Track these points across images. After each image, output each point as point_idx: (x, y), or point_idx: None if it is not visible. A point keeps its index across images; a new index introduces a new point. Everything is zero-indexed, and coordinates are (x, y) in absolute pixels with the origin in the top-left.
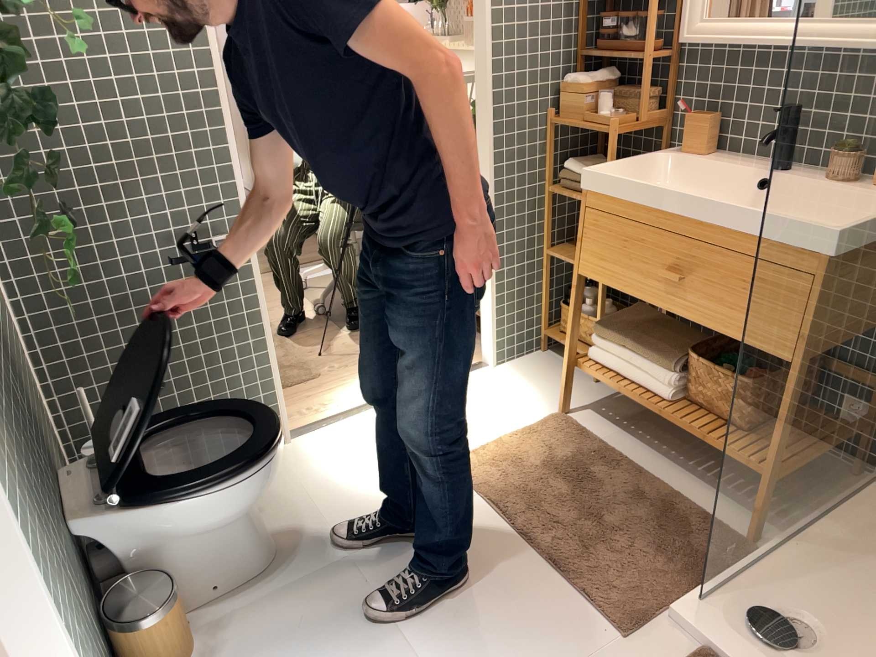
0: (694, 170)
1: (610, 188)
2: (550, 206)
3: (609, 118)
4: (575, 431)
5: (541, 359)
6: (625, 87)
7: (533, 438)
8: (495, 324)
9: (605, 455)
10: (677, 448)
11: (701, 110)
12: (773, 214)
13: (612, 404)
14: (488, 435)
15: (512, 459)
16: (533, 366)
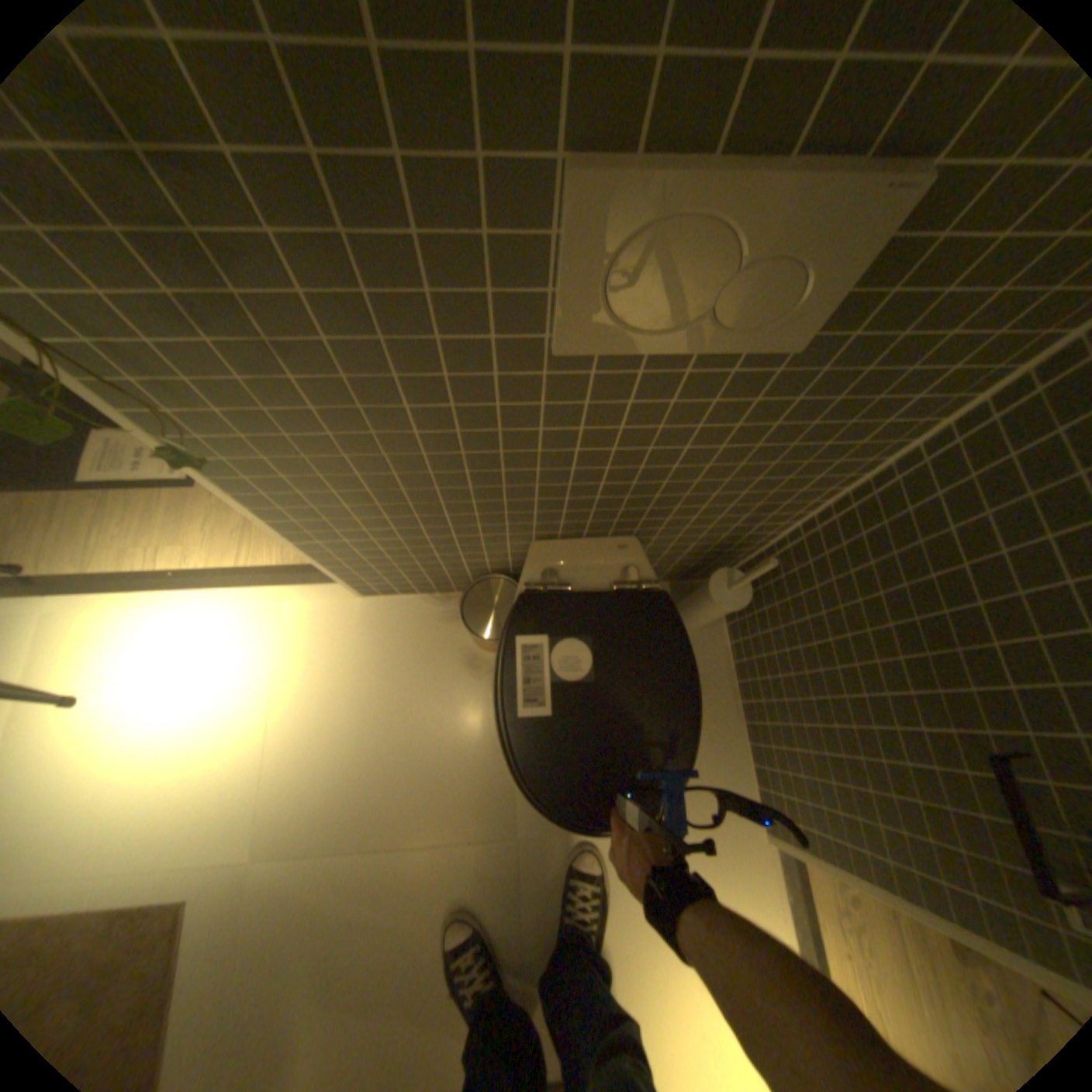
0: None
1: None
2: None
3: None
4: None
5: None
6: None
7: None
8: None
9: None
10: None
11: None
12: None
13: None
14: None
15: None
16: None
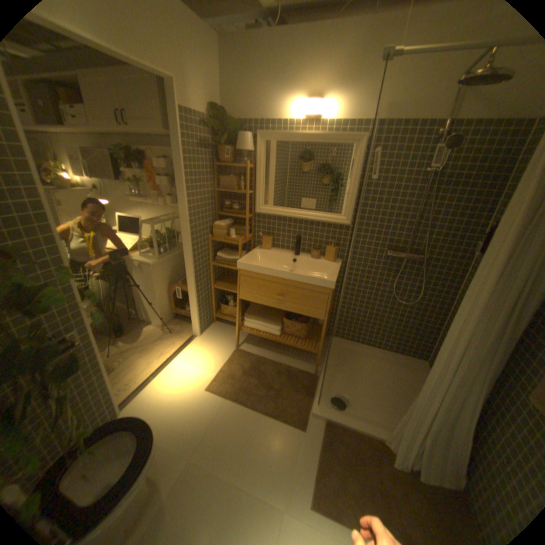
0: (268, 254)
1: (247, 266)
2: (213, 269)
3: (239, 239)
4: (245, 354)
5: (215, 325)
6: (233, 223)
7: (232, 363)
8: (198, 319)
9: (260, 360)
10: (278, 347)
11: (264, 233)
12: (311, 275)
13: (250, 337)
14: (214, 369)
15: (230, 376)
16: (214, 329)
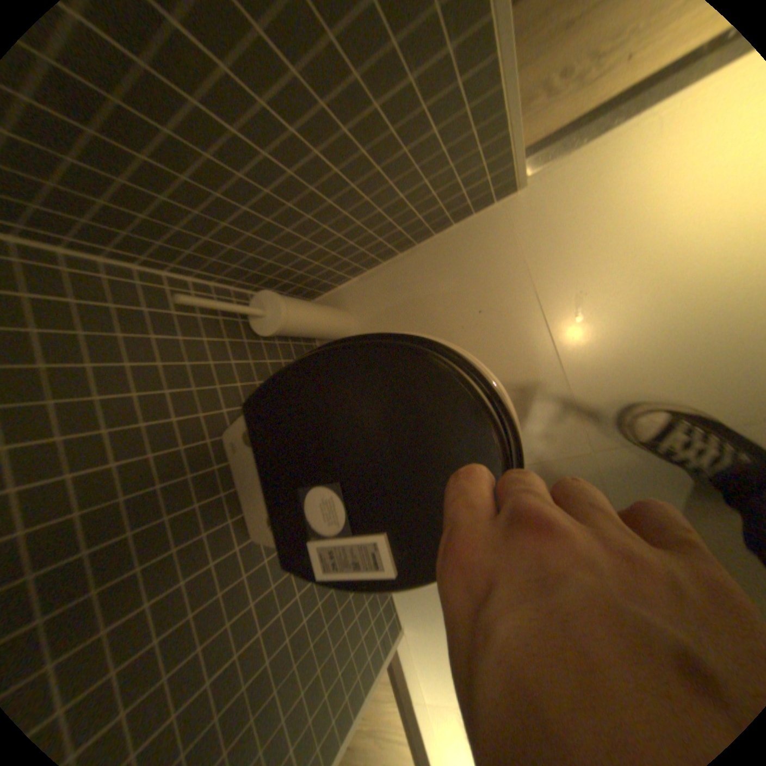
0: None
1: None
2: None
3: None
4: None
5: None
6: None
7: None
8: None
9: None
10: None
11: None
12: None
13: None
14: None
15: None
16: None
